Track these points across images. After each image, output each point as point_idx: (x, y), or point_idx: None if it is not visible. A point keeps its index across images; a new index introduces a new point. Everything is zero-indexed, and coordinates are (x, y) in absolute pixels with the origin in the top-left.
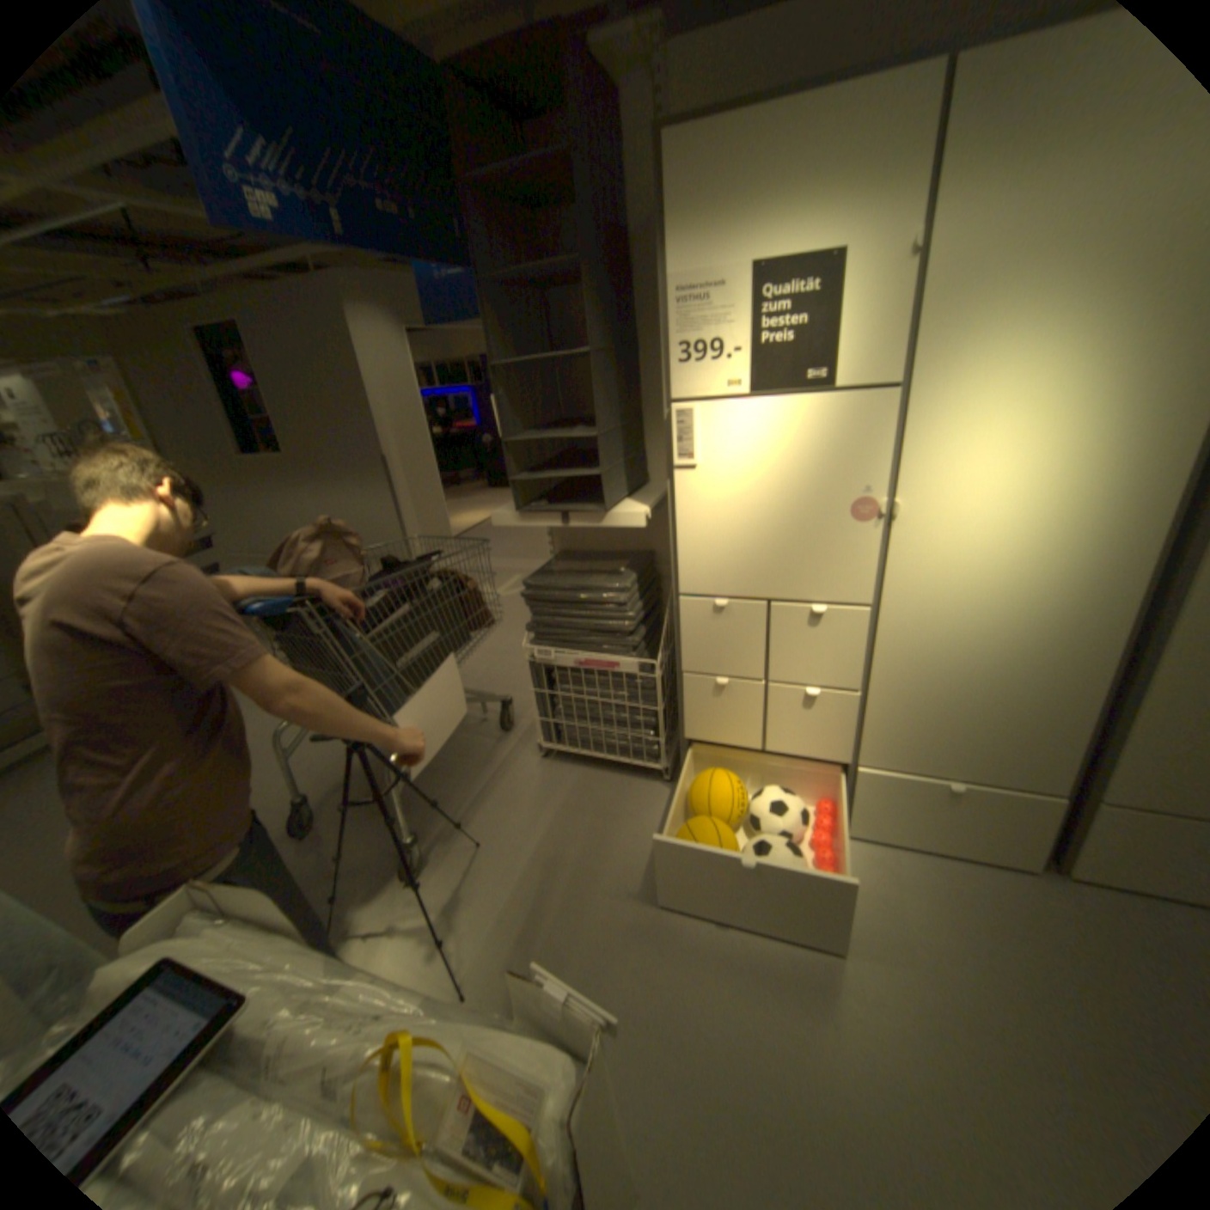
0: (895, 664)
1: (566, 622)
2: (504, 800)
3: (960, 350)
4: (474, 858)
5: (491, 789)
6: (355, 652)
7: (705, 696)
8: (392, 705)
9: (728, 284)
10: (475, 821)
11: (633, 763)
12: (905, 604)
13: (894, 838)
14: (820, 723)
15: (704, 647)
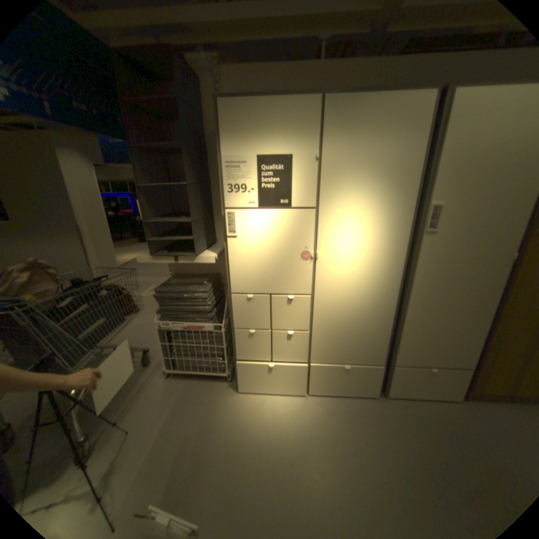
0: (321, 318)
1: (177, 308)
2: (143, 404)
3: (334, 197)
4: (124, 441)
5: (136, 399)
6: (50, 333)
7: (245, 339)
8: (74, 361)
9: (247, 163)
10: (125, 419)
11: (212, 375)
12: (322, 293)
13: (325, 392)
14: (294, 346)
15: (243, 316)
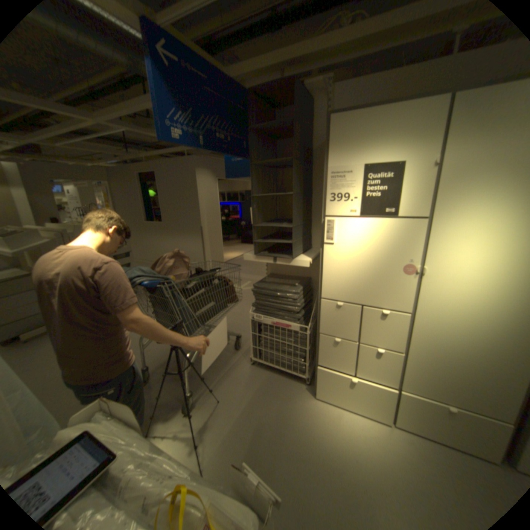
0: (422, 343)
1: (269, 304)
2: (233, 382)
3: (456, 205)
4: (216, 408)
5: (227, 376)
6: (180, 306)
7: (329, 346)
8: (191, 331)
9: (353, 172)
10: (218, 390)
11: (293, 373)
12: (427, 315)
13: (419, 431)
14: (384, 366)
15: (331, 323)
